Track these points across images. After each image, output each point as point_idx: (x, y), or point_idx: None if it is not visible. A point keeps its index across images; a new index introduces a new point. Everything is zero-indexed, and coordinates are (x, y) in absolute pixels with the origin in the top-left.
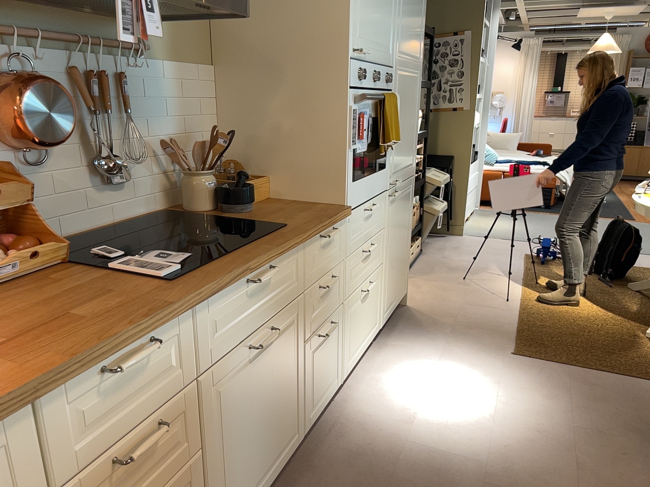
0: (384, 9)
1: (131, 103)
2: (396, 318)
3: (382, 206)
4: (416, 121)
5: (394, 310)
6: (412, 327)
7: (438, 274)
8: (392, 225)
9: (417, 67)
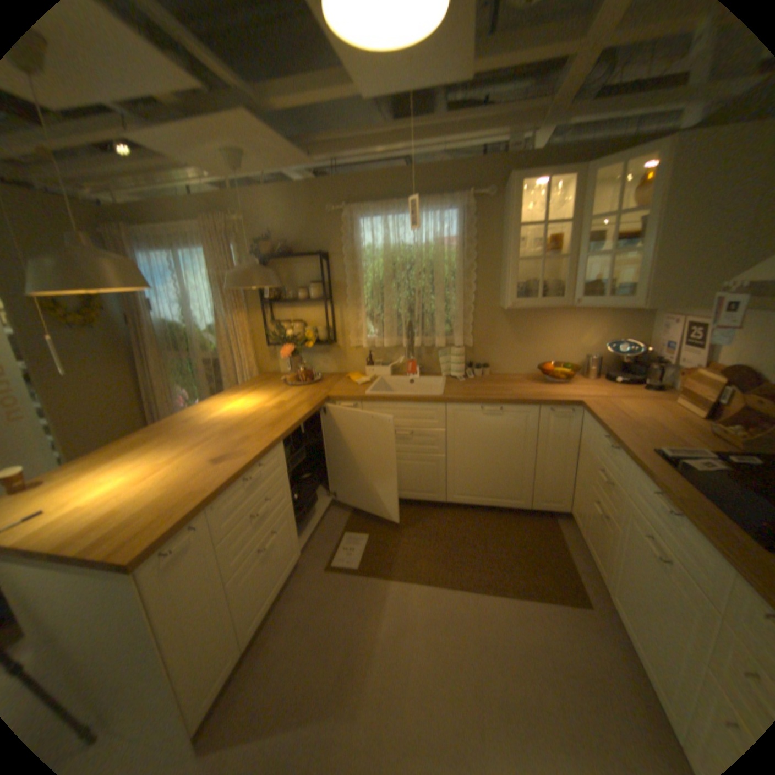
0: None
1: None
2: None
3: None
4: None
5: None
6: None
7: None
8: None
9: None
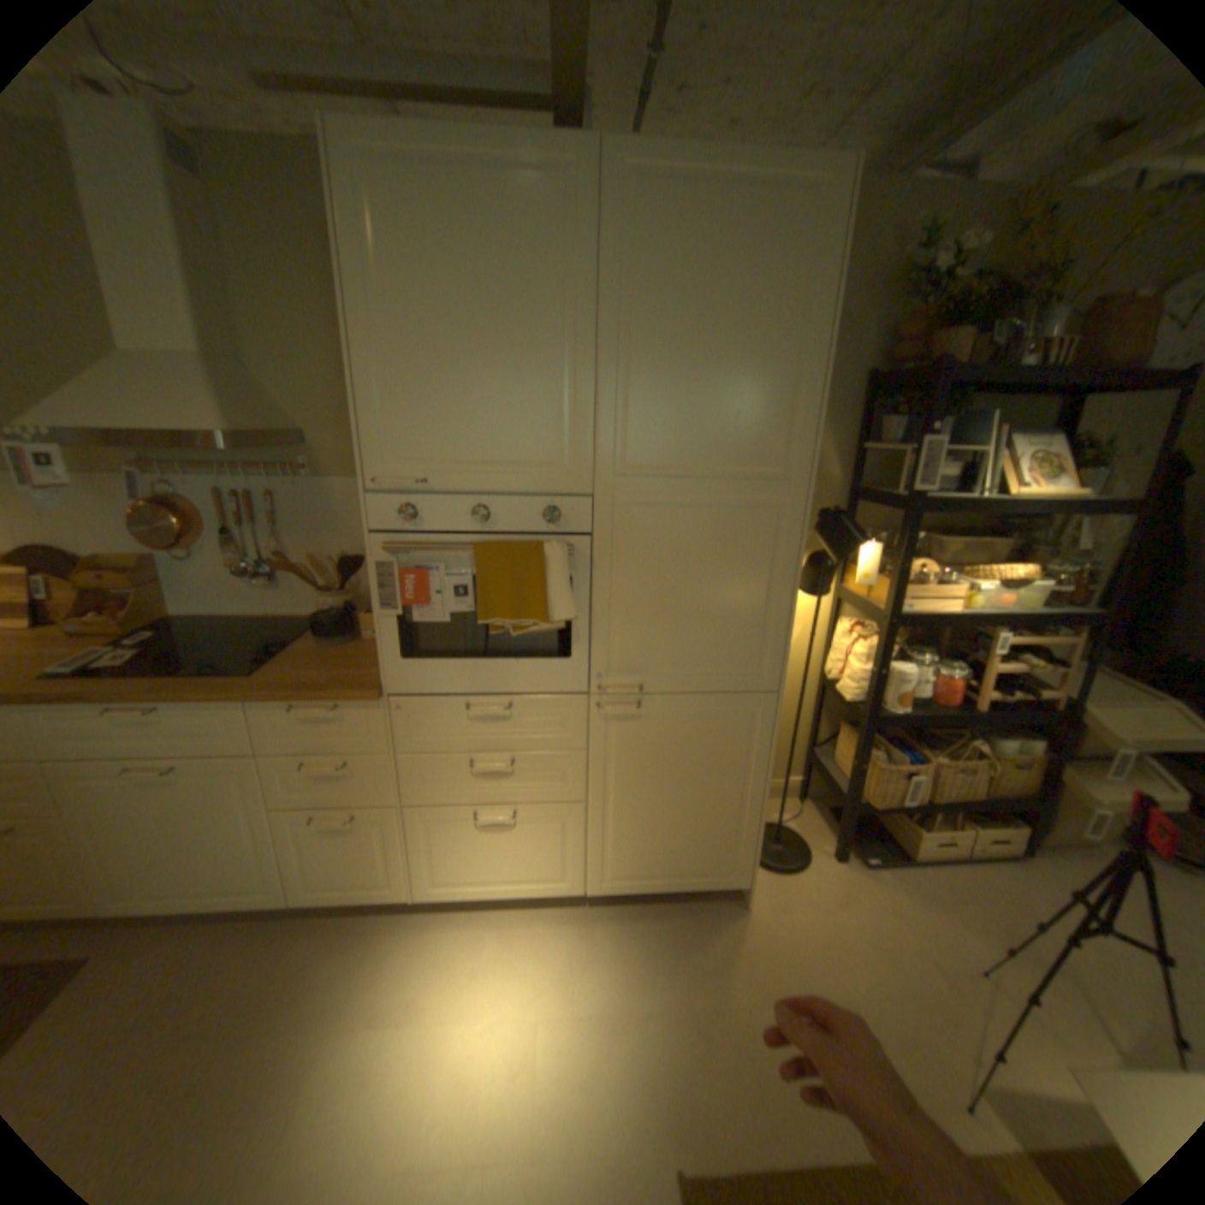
0: (512, 402)
1: (286, 518)
2: (687, 912)
3: (560, 715)
4: (772, 592)
5: (661, 893)
6: (674, 944)
7: (948, 920)
8: (625, 756)
9: (767, 488)
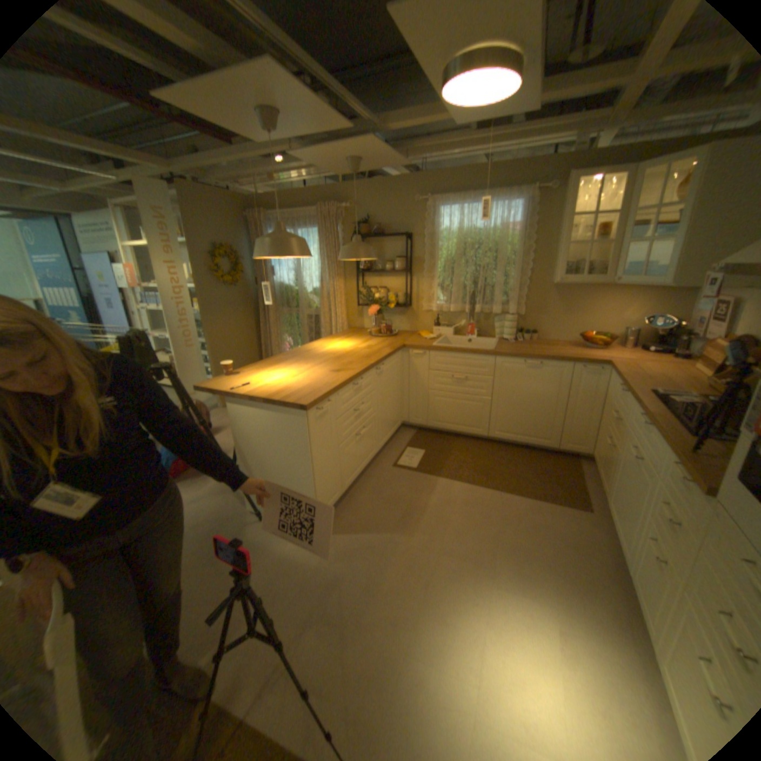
0: None
1: None
2: None
3: None
4: None
5: None
6: None
7: None
8: None
9: None
